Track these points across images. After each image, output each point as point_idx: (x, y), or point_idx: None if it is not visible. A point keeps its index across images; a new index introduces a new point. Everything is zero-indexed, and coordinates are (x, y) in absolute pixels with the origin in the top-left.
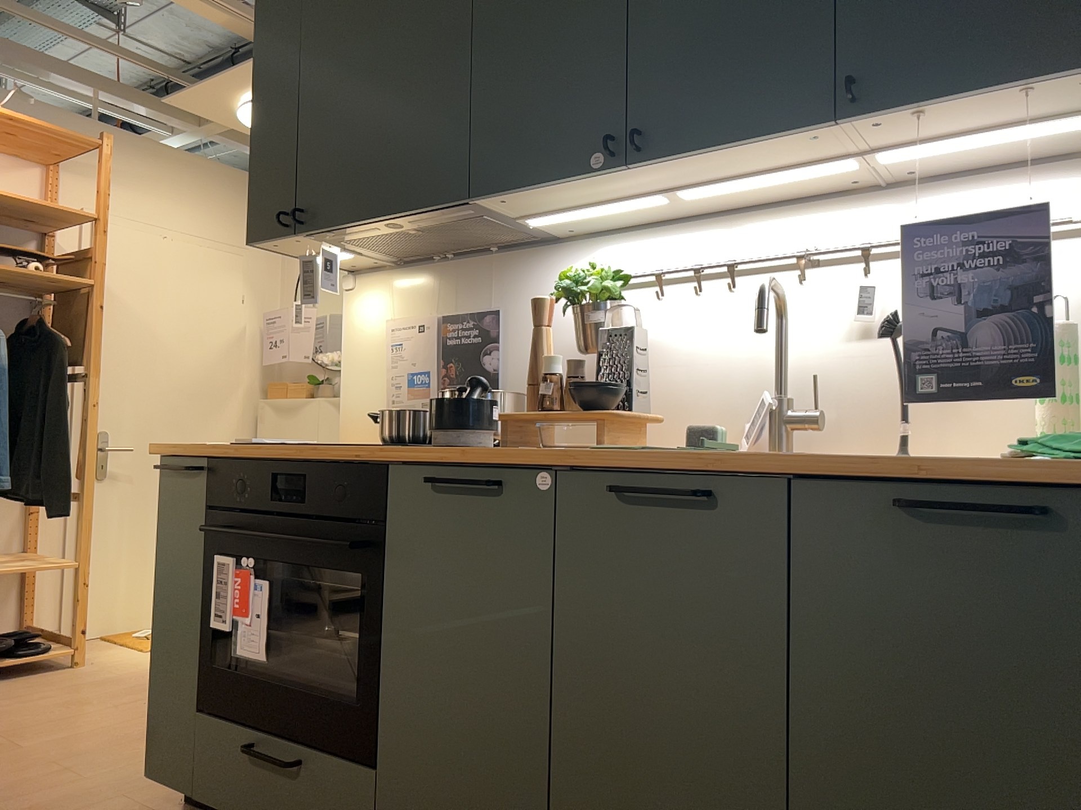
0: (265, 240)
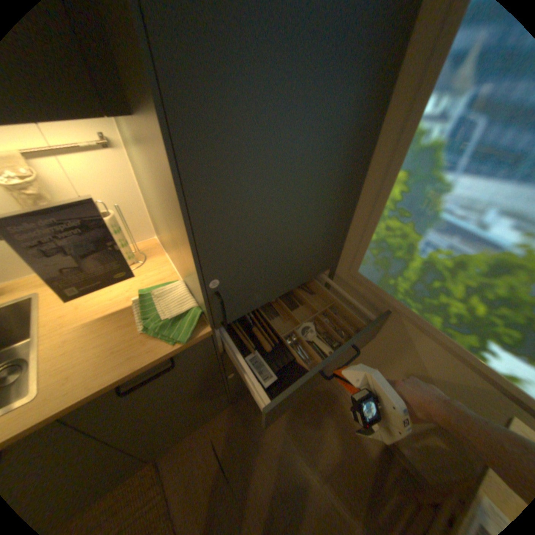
0: None
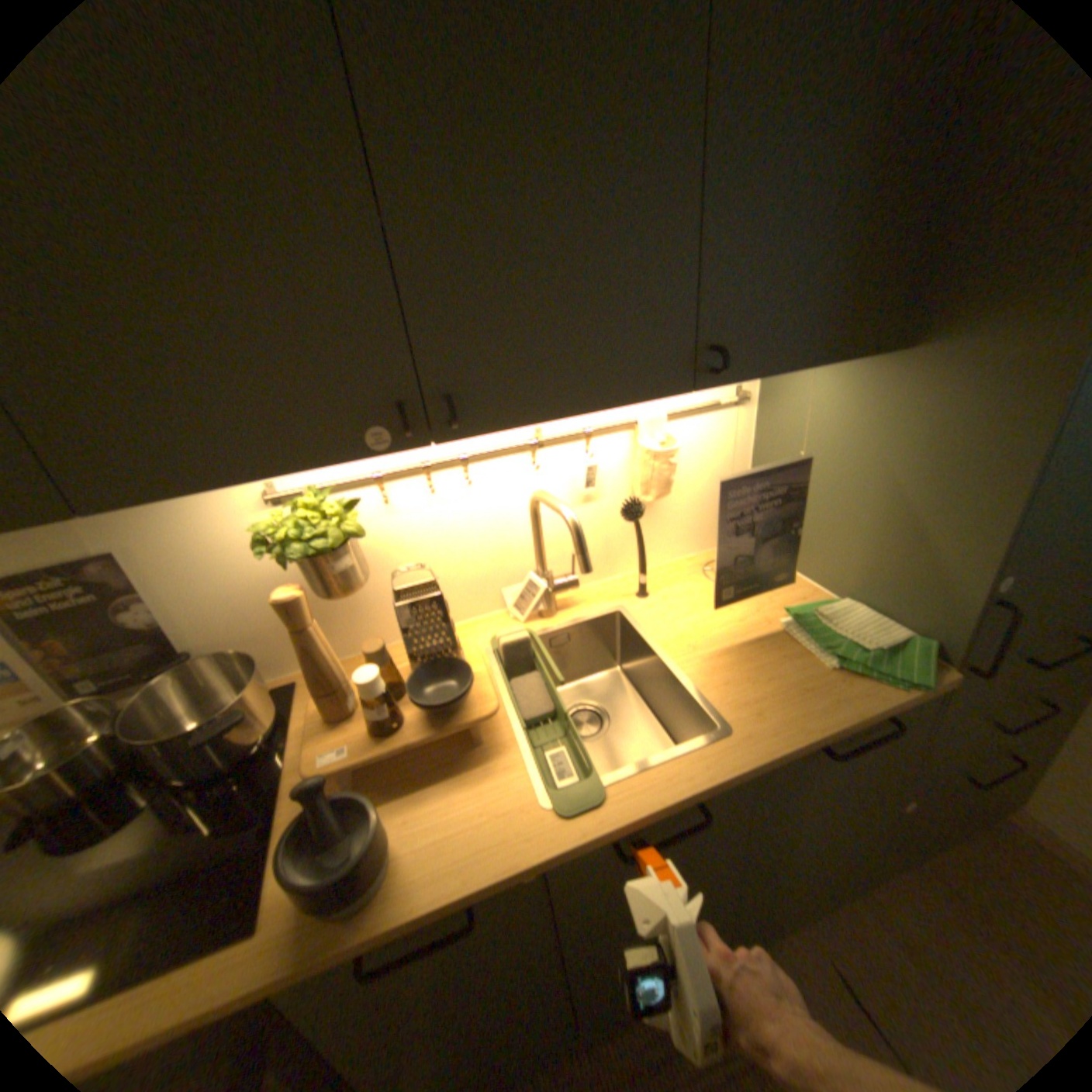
0: None
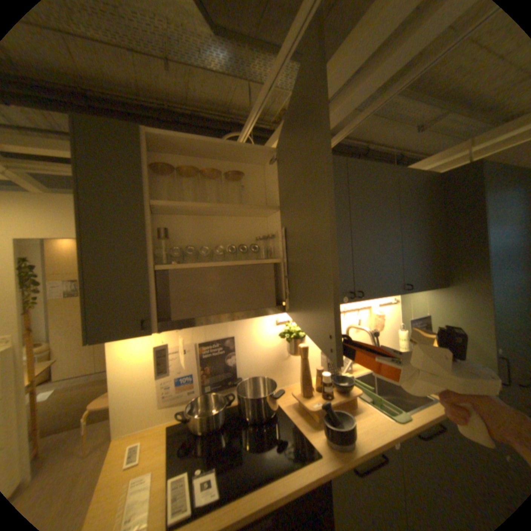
0: (108, 338)
